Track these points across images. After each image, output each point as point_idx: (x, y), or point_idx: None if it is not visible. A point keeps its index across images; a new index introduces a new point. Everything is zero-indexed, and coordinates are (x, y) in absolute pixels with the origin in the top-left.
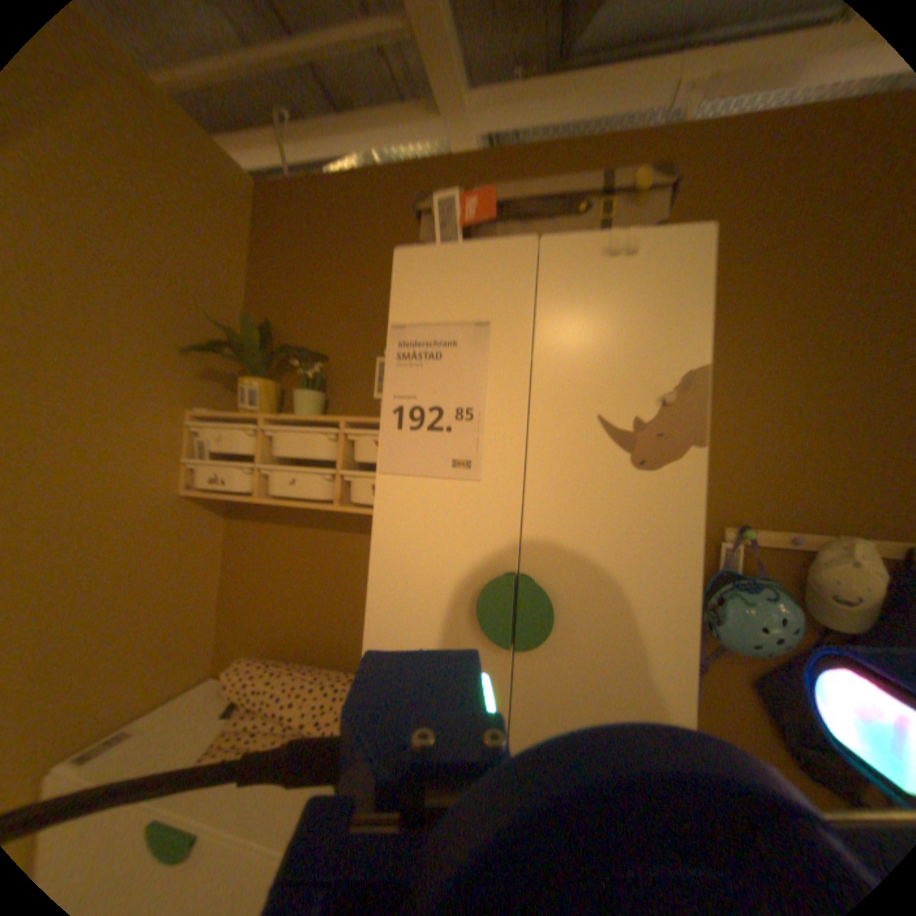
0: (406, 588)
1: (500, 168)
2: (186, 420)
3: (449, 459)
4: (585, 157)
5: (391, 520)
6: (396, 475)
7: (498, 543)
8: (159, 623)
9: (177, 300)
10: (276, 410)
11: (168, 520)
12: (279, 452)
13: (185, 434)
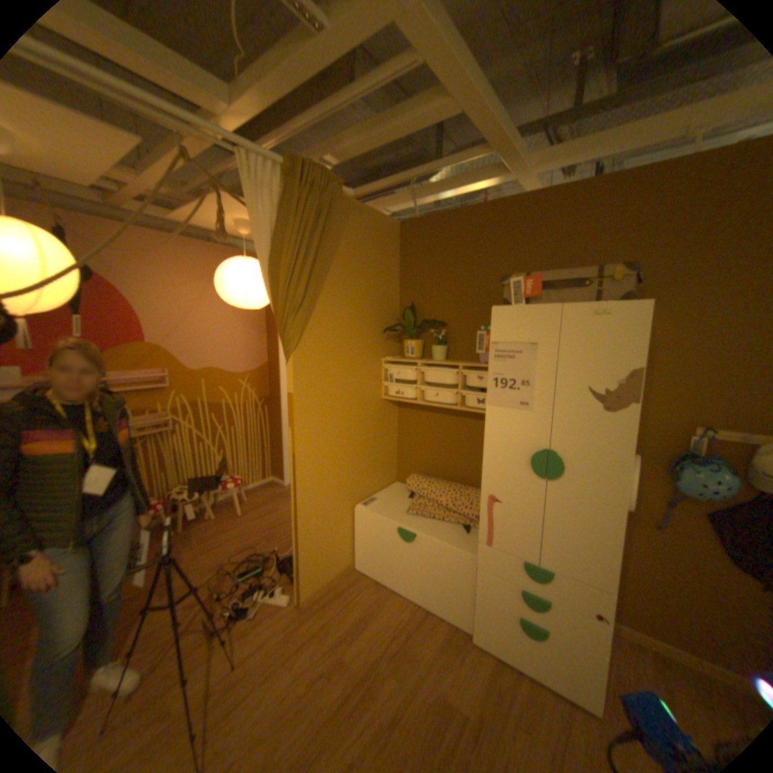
0: (500, 452)
1: (551, 200)
2: (382, 362)
3: (519, 401)
4: (612, 187)
5: (491, 422)
6: (493, 402)
7: (540, 437)
8: (379, 455)
9: (375, 306)
10: (422, 354)
11: (379, 410)
12: (428, 379)
13: (382, 369)
